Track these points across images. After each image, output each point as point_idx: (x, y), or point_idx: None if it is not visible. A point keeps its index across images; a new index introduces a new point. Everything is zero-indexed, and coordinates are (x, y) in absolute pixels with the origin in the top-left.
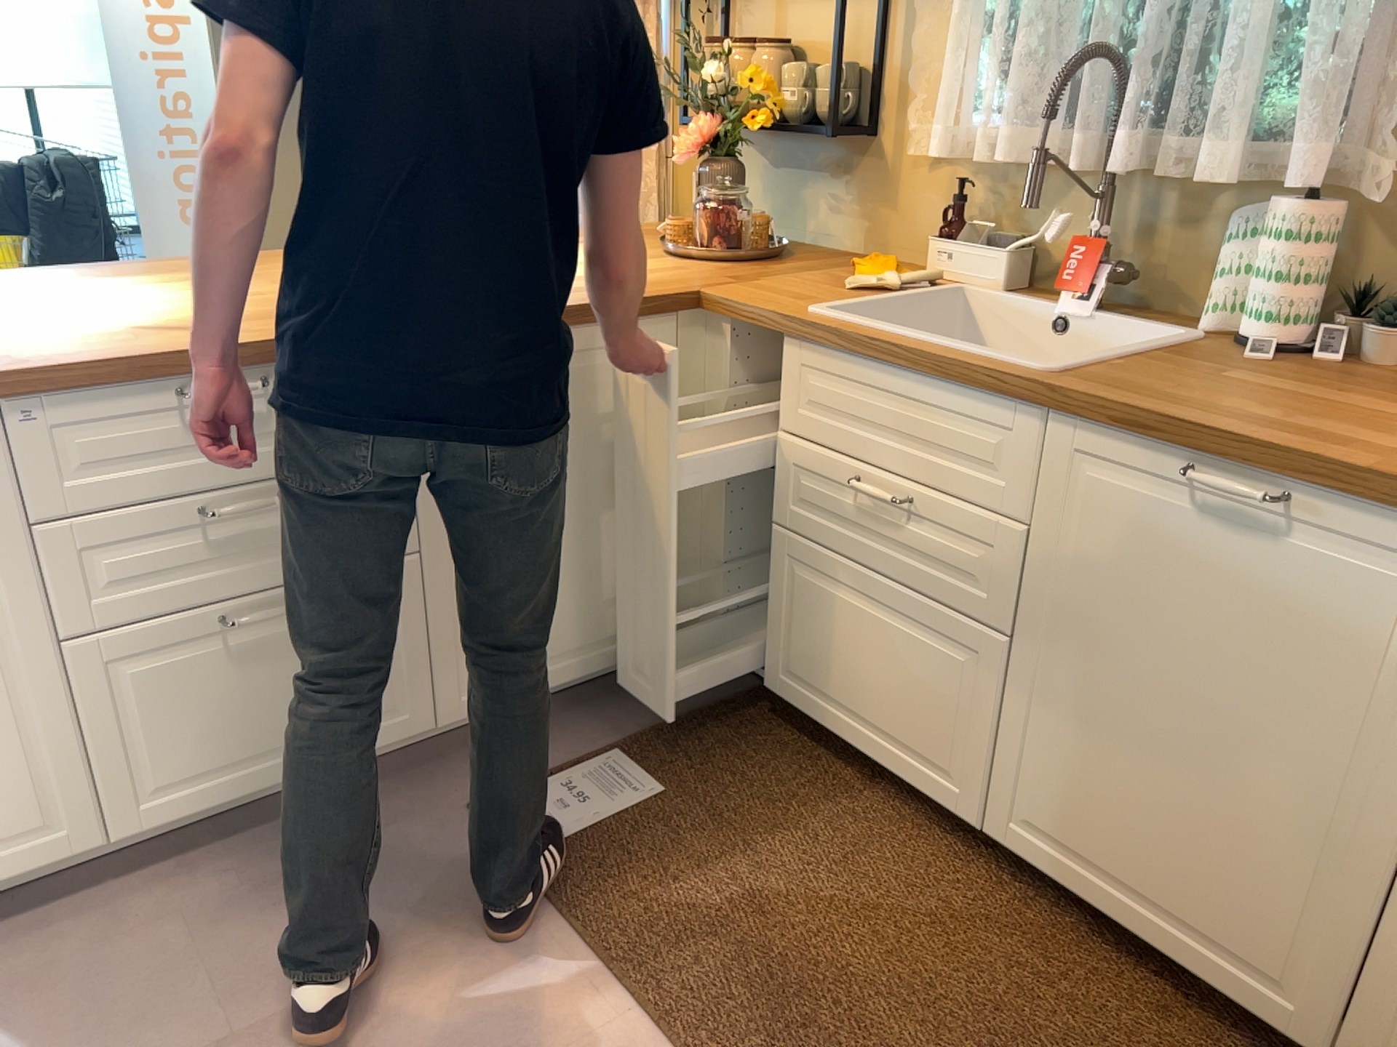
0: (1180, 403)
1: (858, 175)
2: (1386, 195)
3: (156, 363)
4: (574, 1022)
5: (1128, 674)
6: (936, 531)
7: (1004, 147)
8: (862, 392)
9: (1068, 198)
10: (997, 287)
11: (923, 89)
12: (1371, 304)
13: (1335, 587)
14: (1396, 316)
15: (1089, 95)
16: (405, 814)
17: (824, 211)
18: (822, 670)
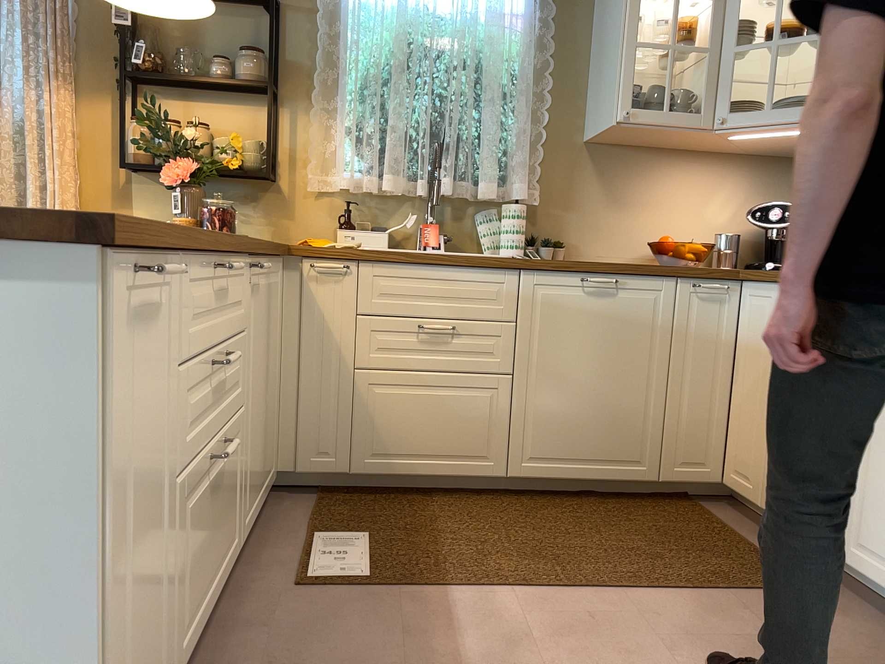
0: (562, 260)
1: (266, 201)
2: (541, 200)
3: (209, 242)
4: (502, 607)
5: (569, 368)
6: (469, 339)
7: (390, 182)
8: (416, 282)
9: (402, 209)
10: (384, 248)
11: (315, 157)
12: (536, 240)
13: (635, 306)
14: (551, 241)
15: (422, 162)
16: (266, 609)
17: (240, 222)
18: (398, 442)
